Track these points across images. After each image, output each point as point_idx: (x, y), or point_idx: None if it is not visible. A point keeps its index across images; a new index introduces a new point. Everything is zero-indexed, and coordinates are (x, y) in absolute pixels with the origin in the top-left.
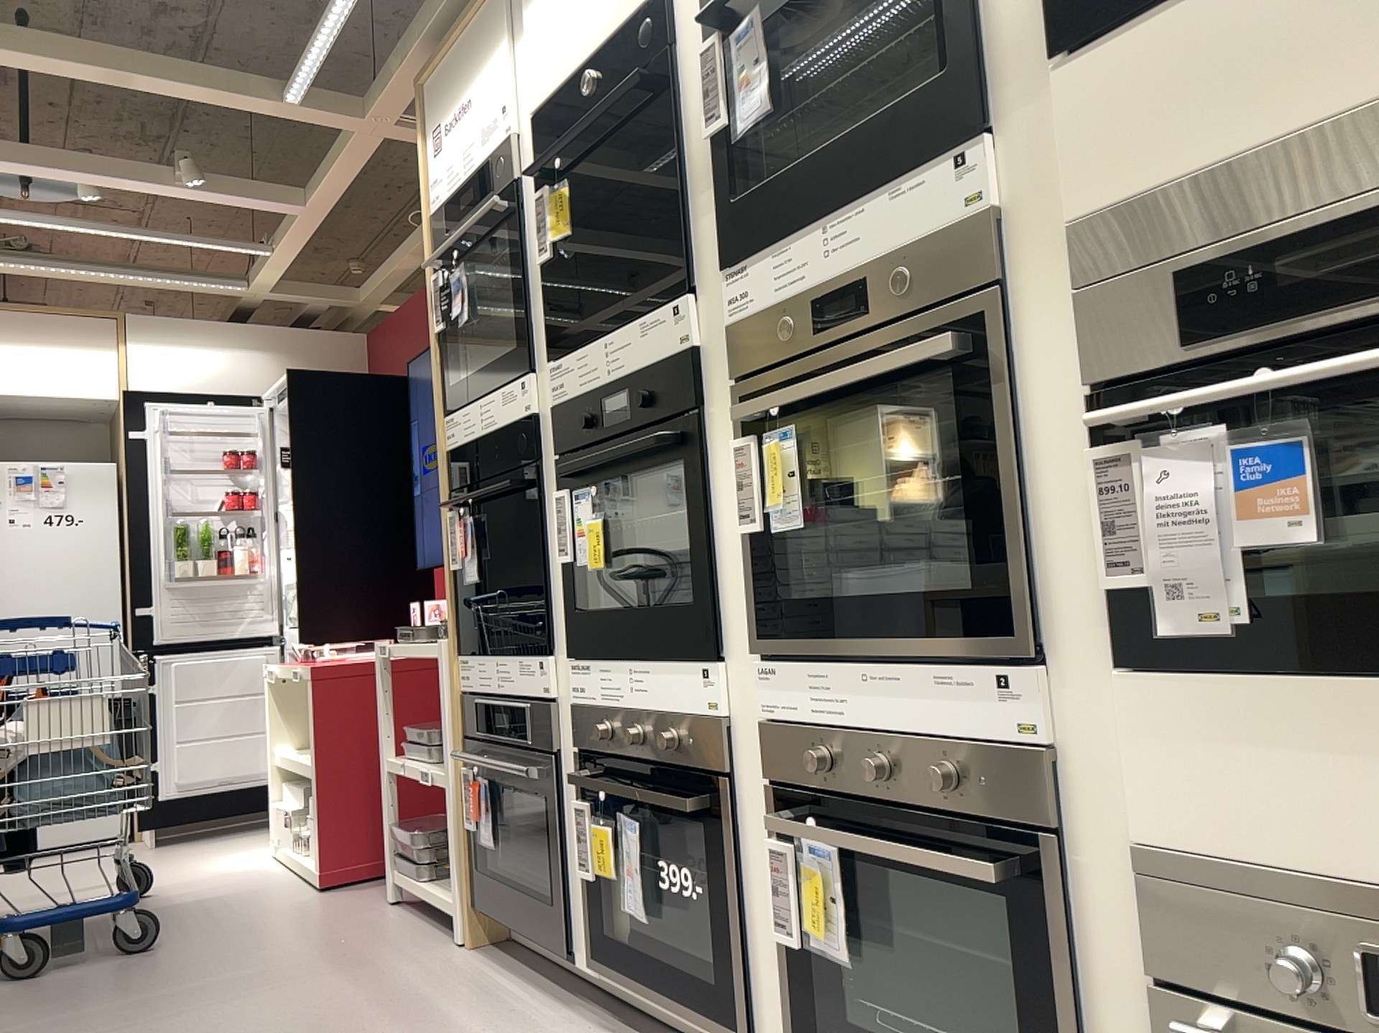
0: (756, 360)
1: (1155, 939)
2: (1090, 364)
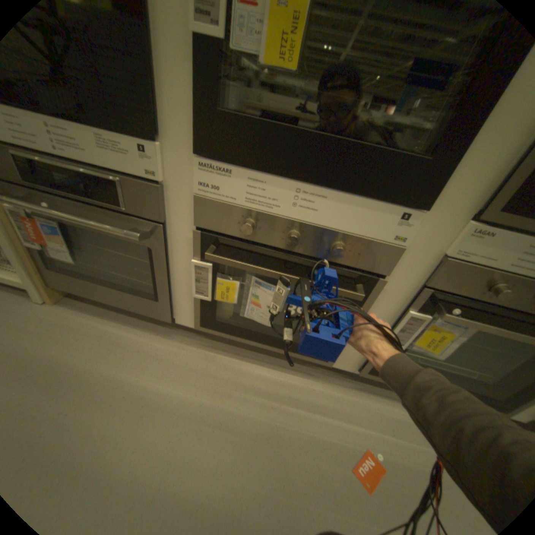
0: None
1: None
2: None
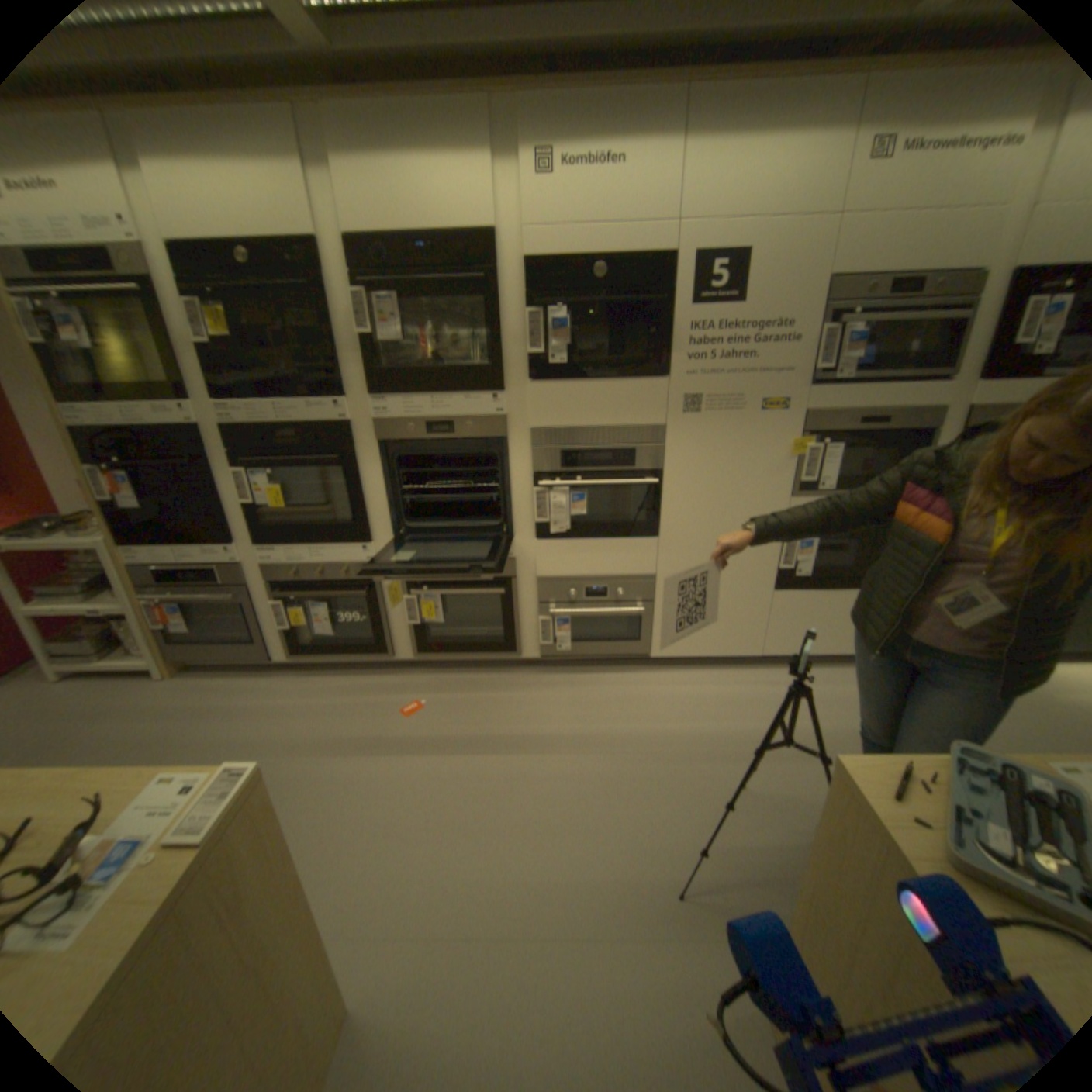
0: (392, 439)
1: (539, 596)
2: (535, 469)
